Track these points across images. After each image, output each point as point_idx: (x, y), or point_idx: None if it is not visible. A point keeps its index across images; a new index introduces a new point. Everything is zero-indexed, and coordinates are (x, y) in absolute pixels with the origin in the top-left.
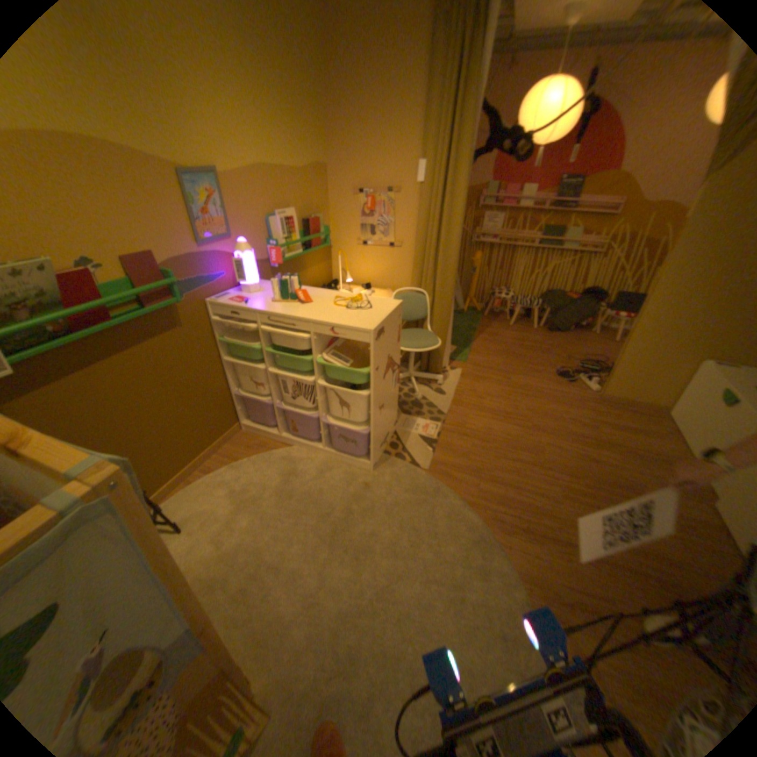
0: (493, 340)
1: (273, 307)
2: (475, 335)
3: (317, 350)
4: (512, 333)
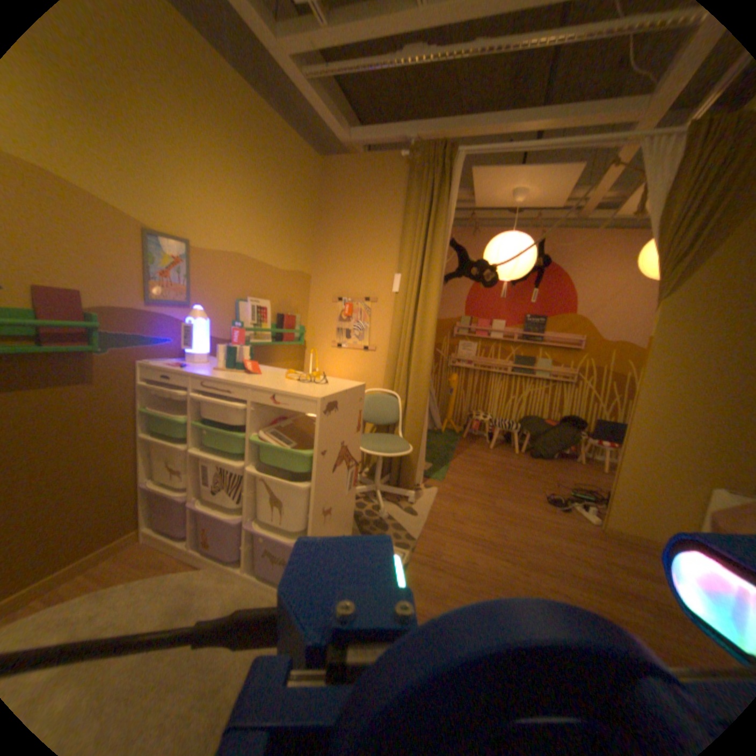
0: (473, 461)
1: (213, 374)
2: (454, 455)
3: (255, 427)
4: (494, 457)
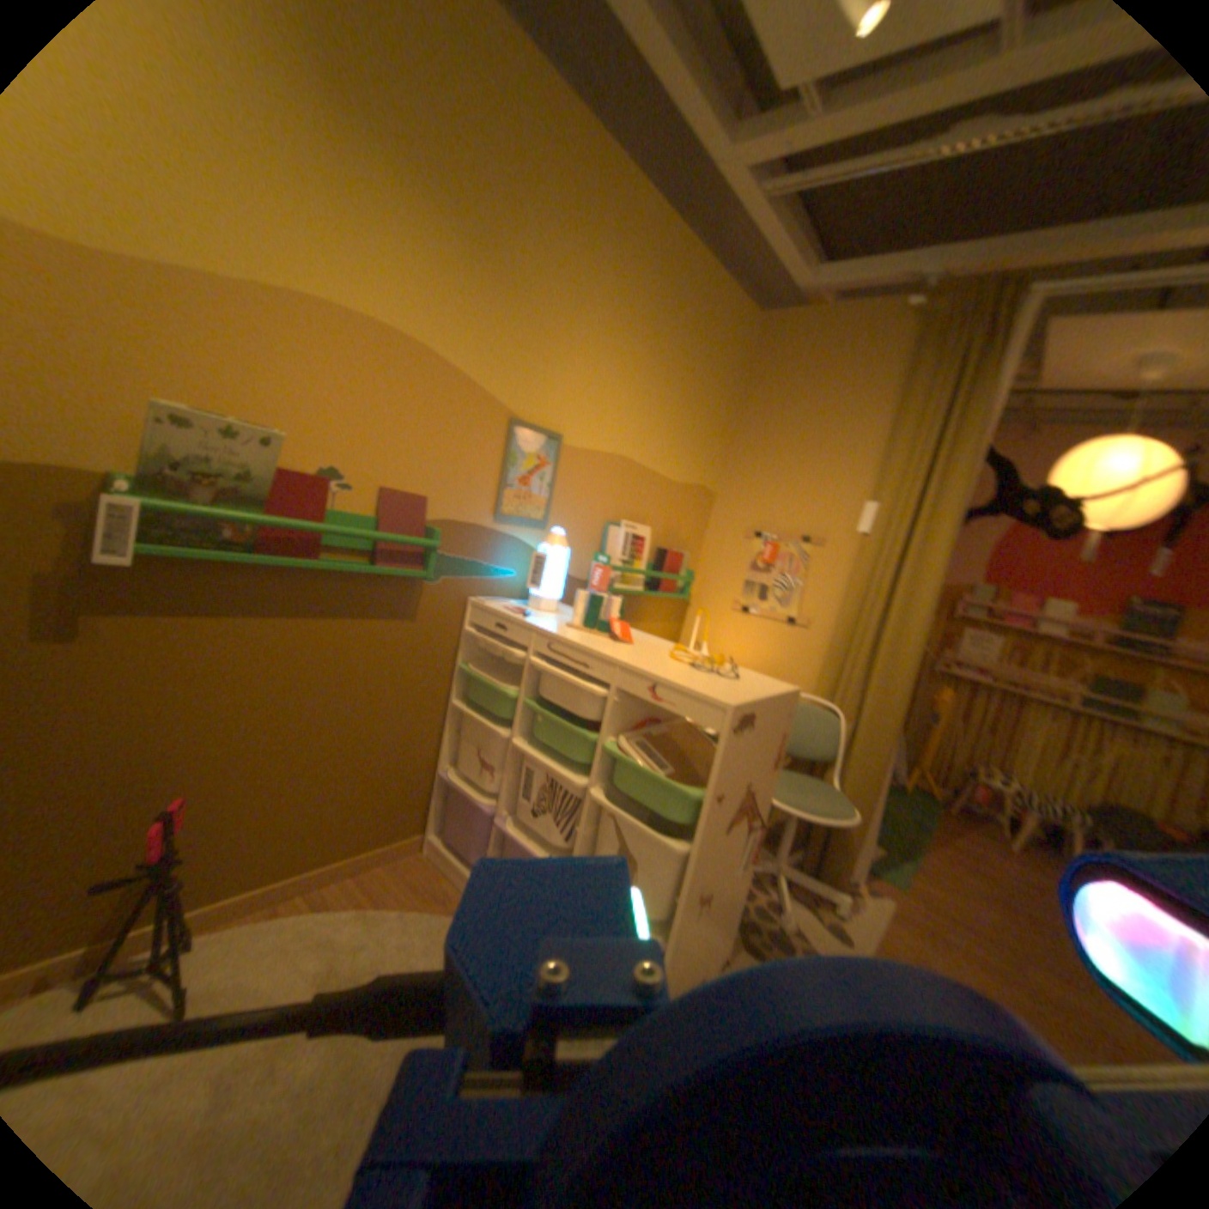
0: (975, 869)
1: (565, 632)
2: (933, 845)
3: (614, 728)
4: (1023, 871)
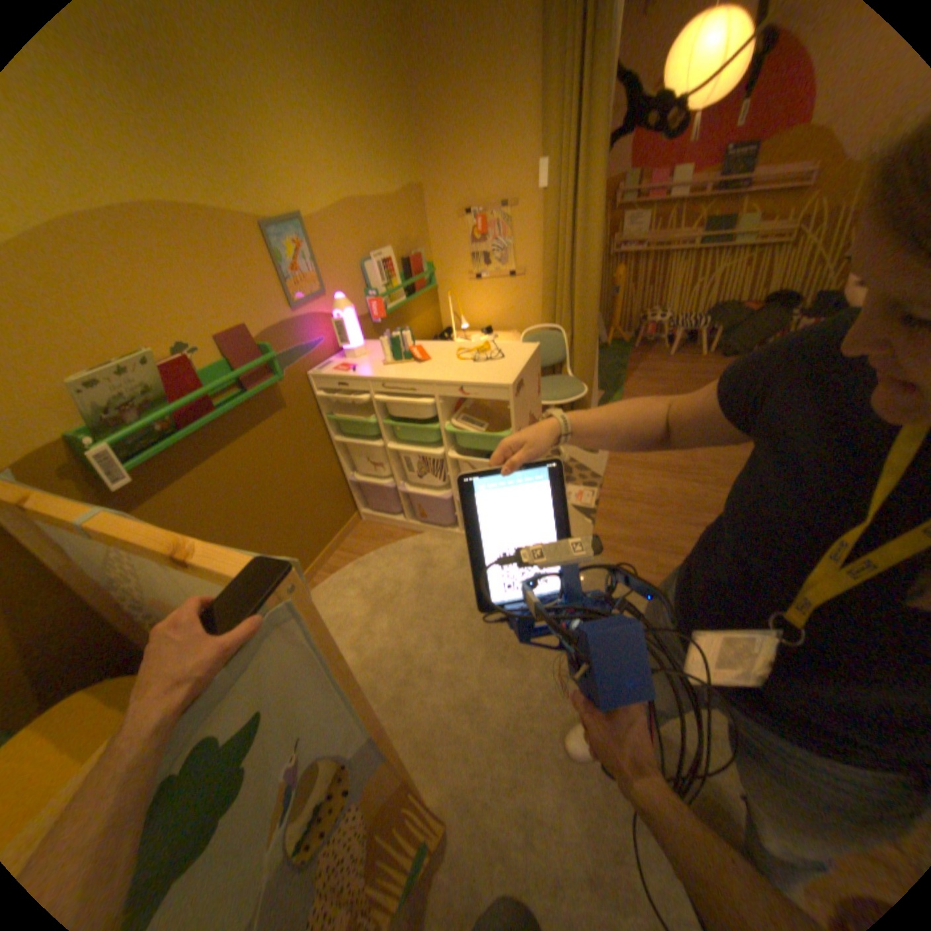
0: (651, 377)
1: (386, 370)
2: (627, 373)
3: (444, 416)
4: (675, 365)
